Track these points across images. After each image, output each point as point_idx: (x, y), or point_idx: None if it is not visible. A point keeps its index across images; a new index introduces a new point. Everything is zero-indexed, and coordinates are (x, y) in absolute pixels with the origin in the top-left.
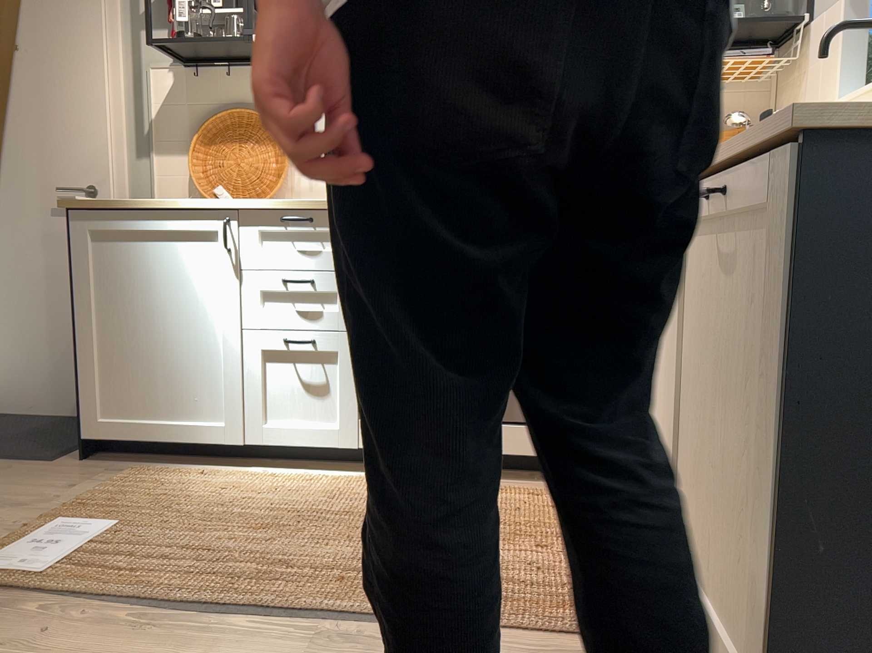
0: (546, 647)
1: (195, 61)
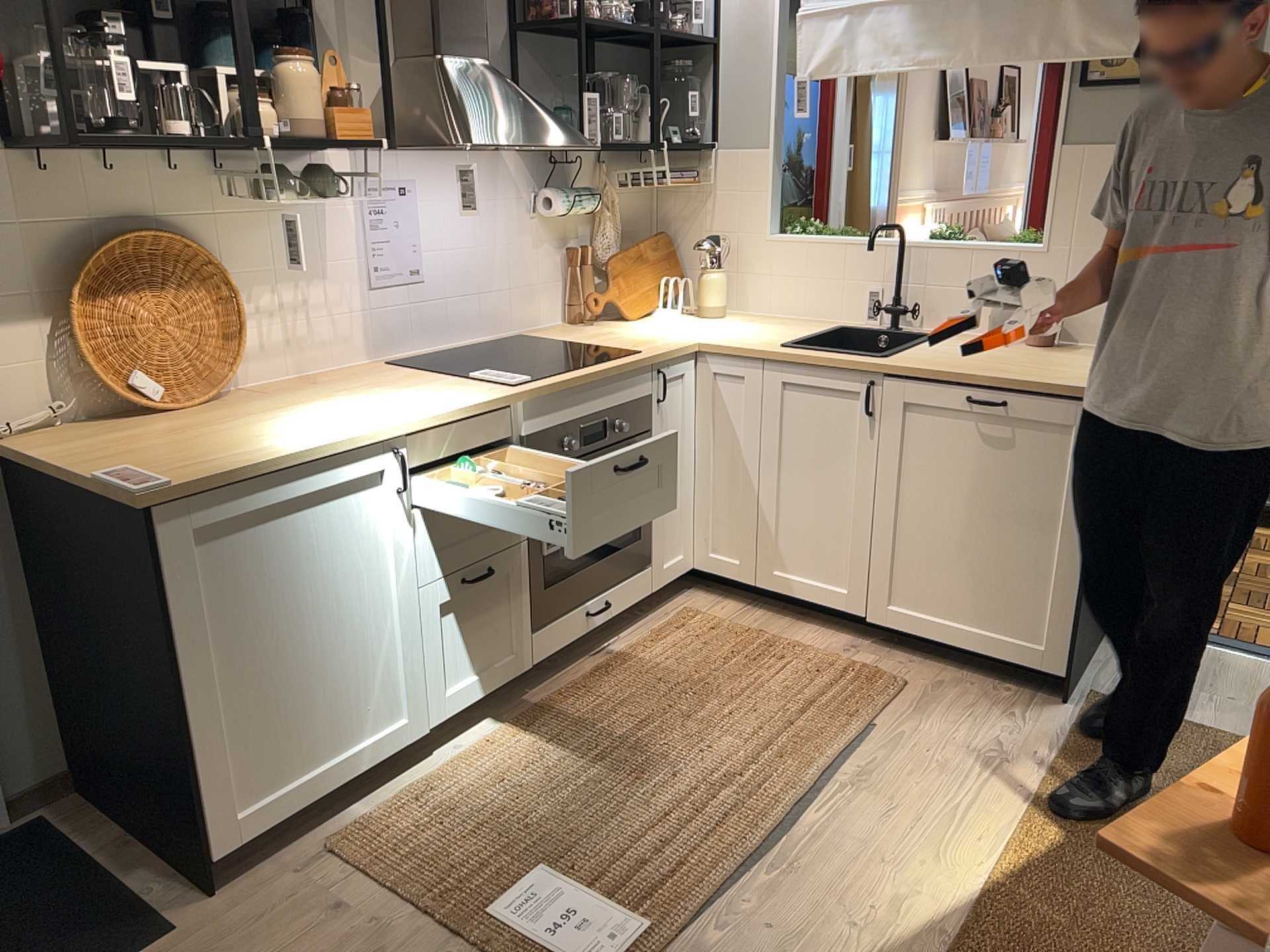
0: (905, 704)
1: (40, 142)
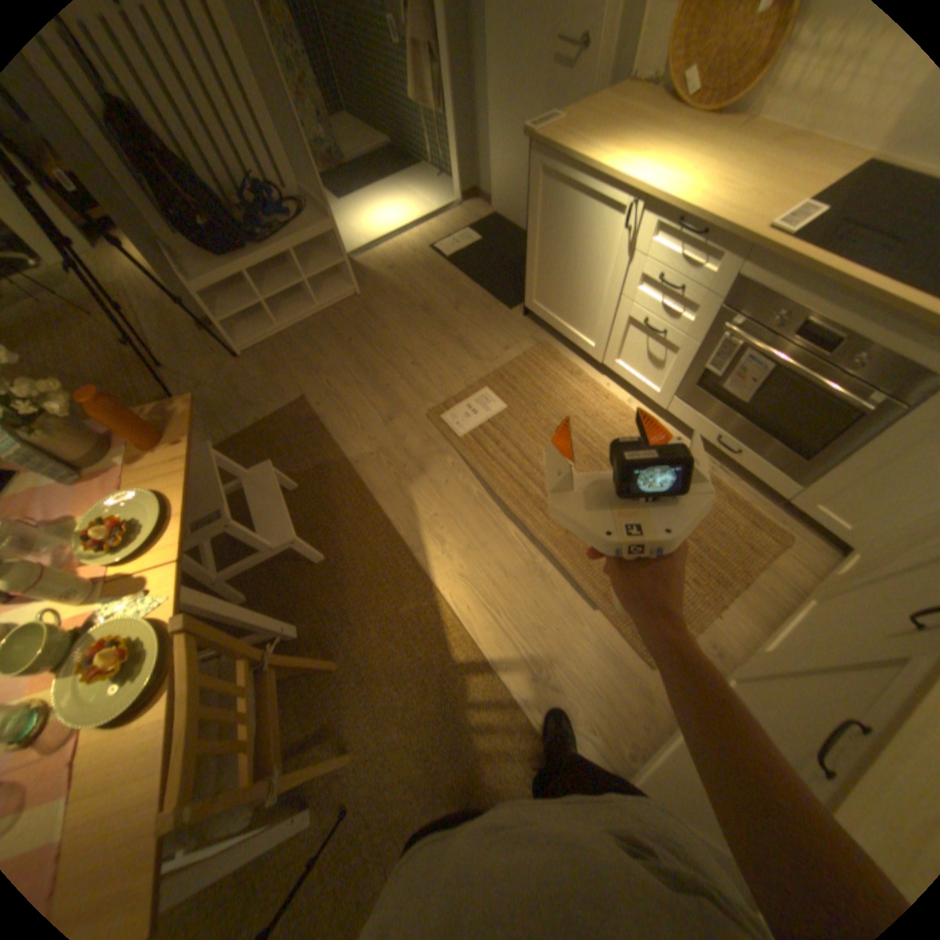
0: (618, 646)
1: None
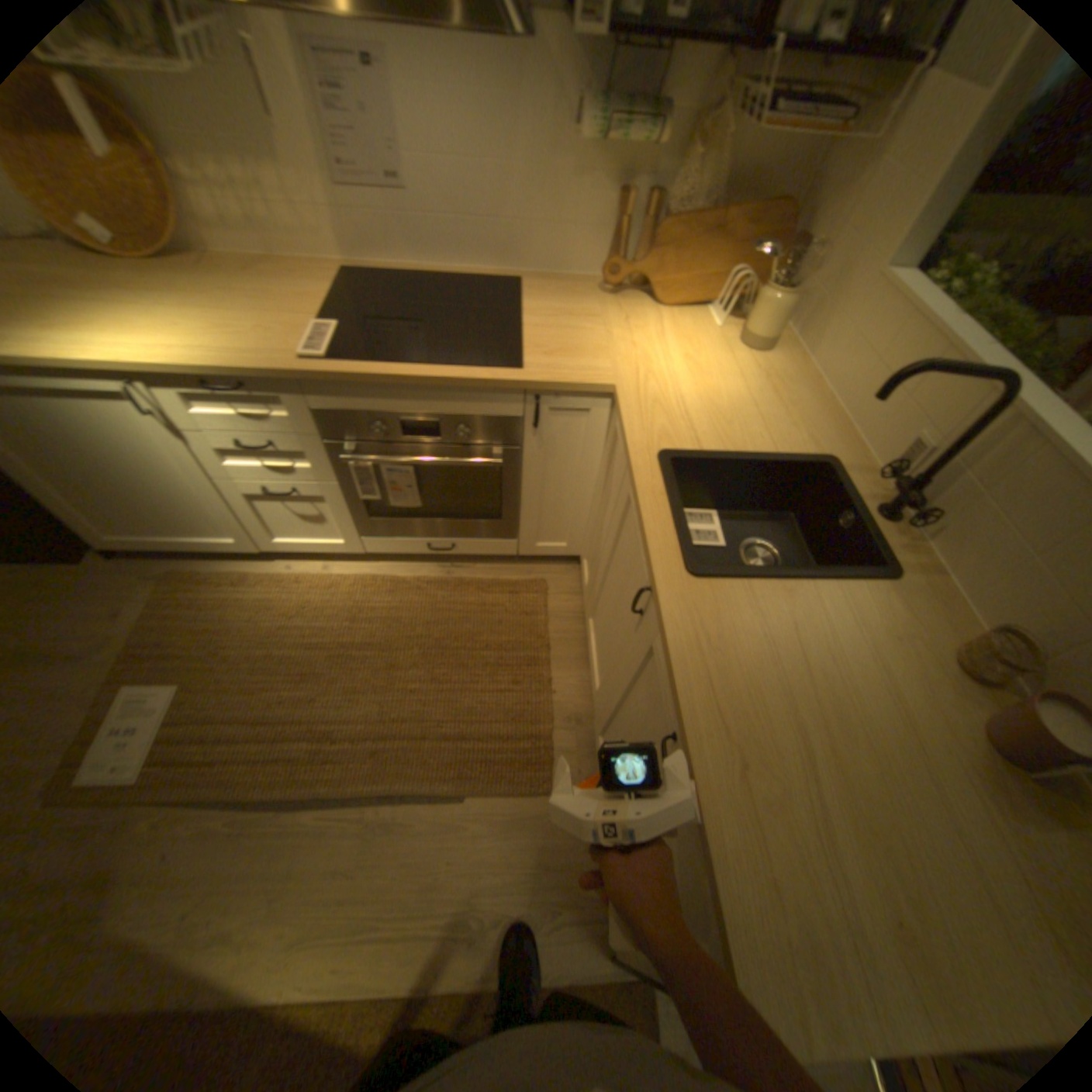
0: (508, 809)
1: None
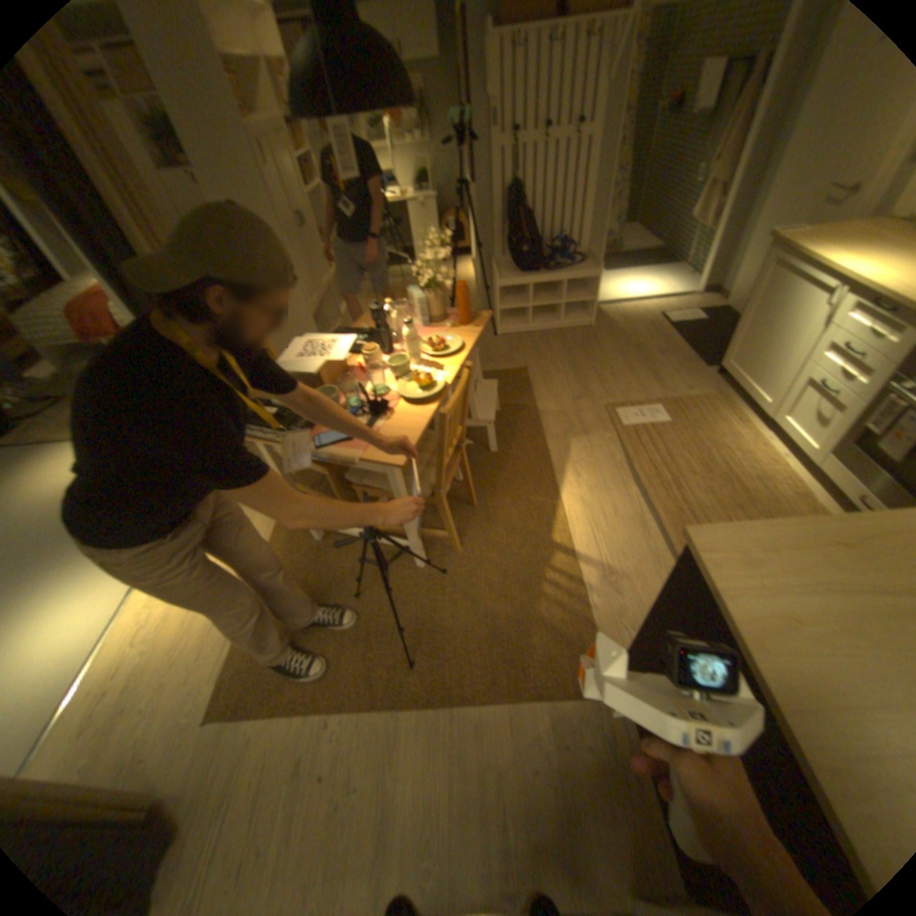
0: None
1: None
